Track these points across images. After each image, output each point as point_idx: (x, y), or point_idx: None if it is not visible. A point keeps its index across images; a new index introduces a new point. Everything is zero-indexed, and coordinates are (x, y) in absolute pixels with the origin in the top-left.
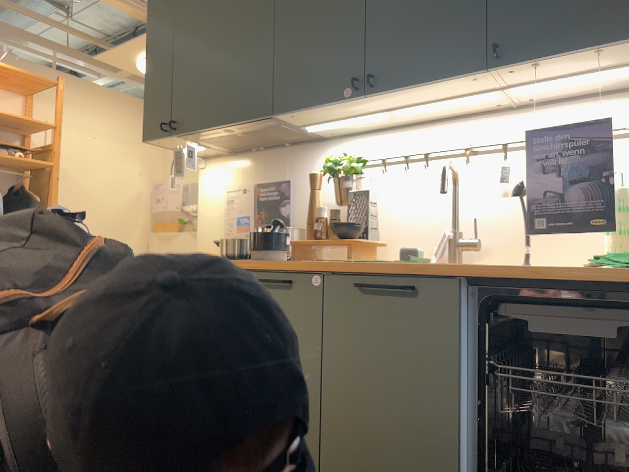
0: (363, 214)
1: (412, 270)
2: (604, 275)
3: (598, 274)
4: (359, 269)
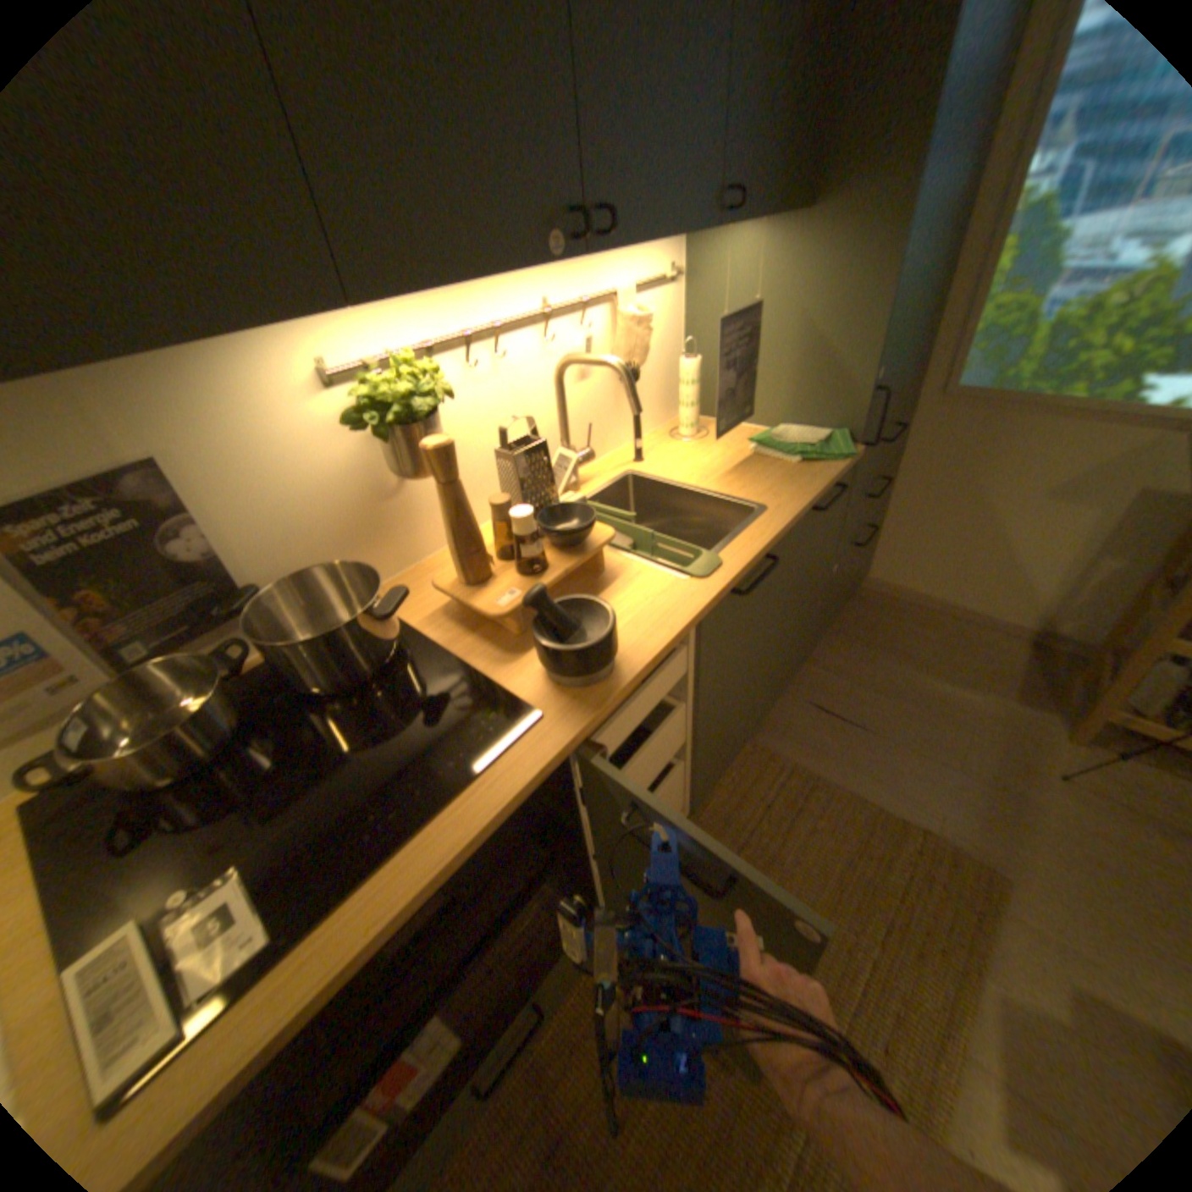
0: (544, 487)
1: (771, 542)
2: (833, 471)
3: (842, 474)
4: (739, 576)
